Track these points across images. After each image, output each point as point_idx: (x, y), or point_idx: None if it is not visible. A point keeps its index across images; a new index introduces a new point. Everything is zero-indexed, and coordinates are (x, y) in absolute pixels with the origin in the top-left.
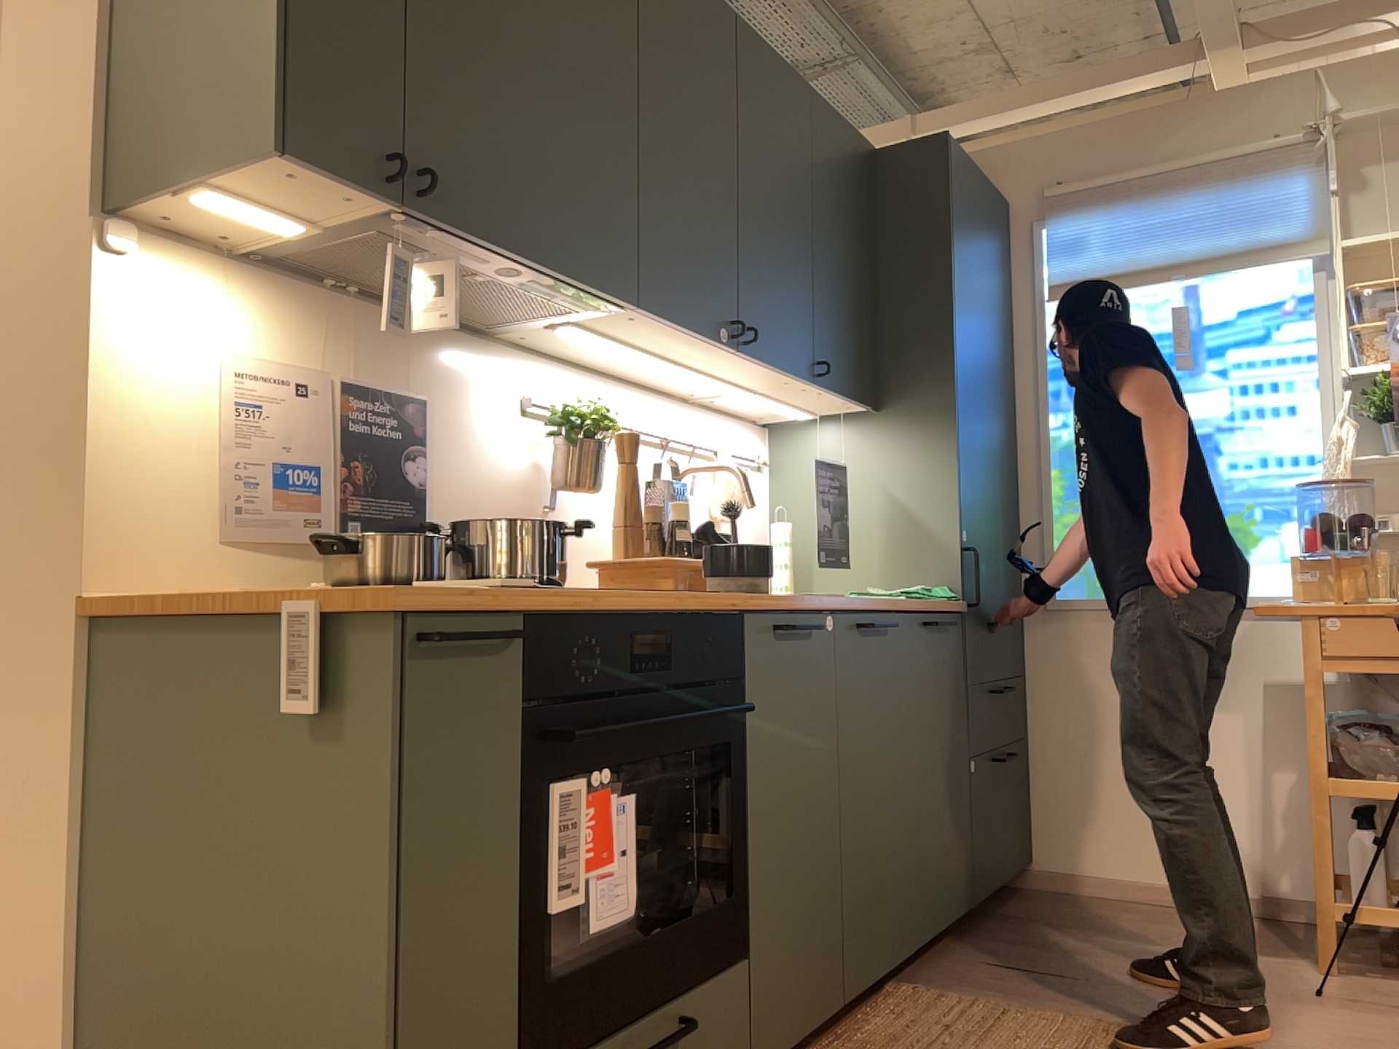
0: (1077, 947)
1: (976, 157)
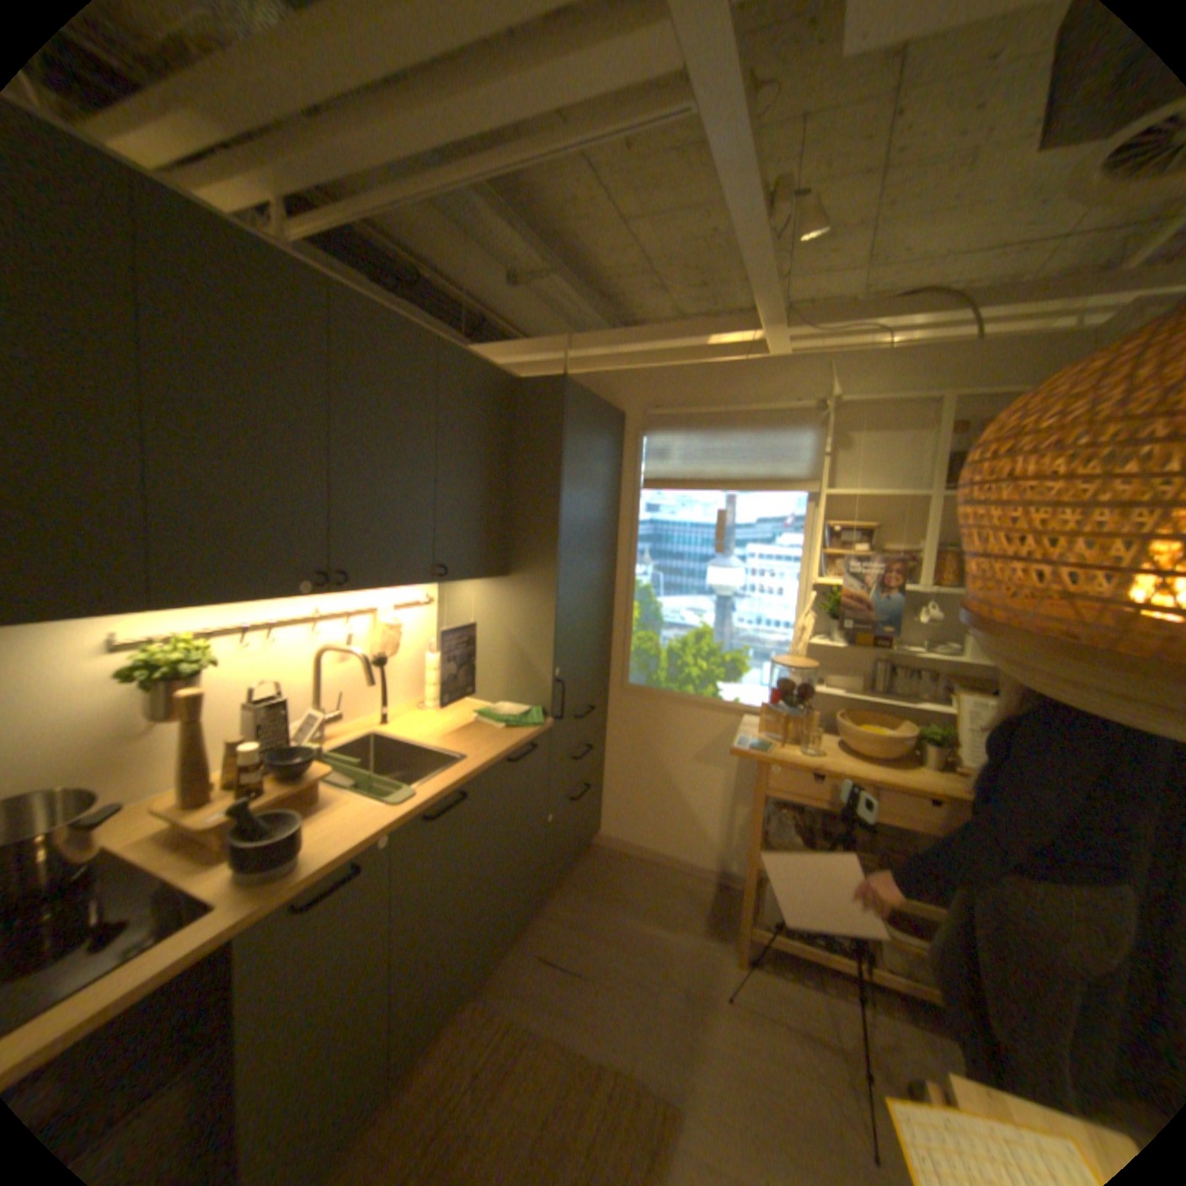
0: (600, 930)
1: (608, 375)
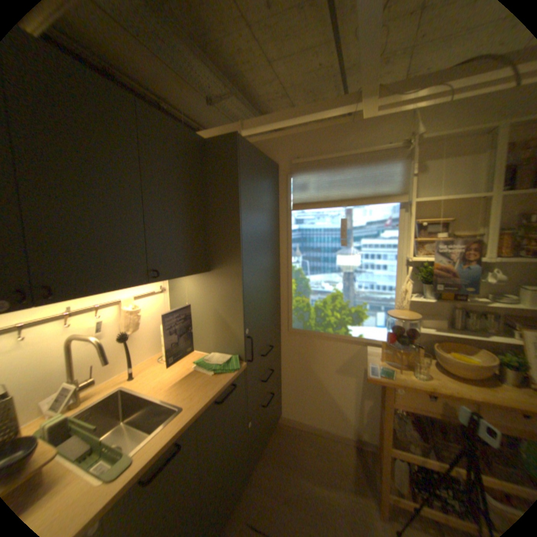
0: (287, 494)
1: (266, 142)
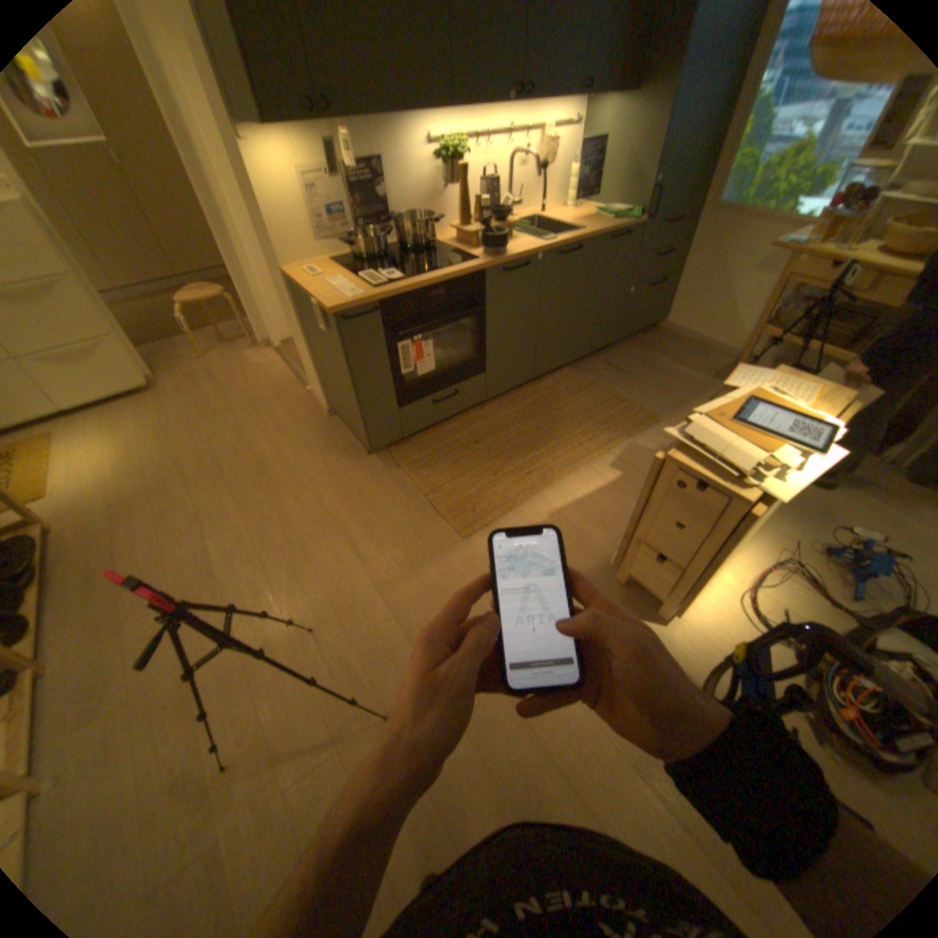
0: (645, 361)
1: None
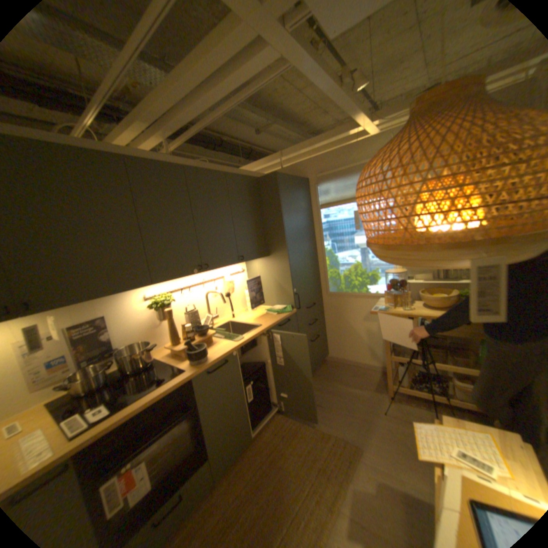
0: (330, 391)
1: (298, 163)
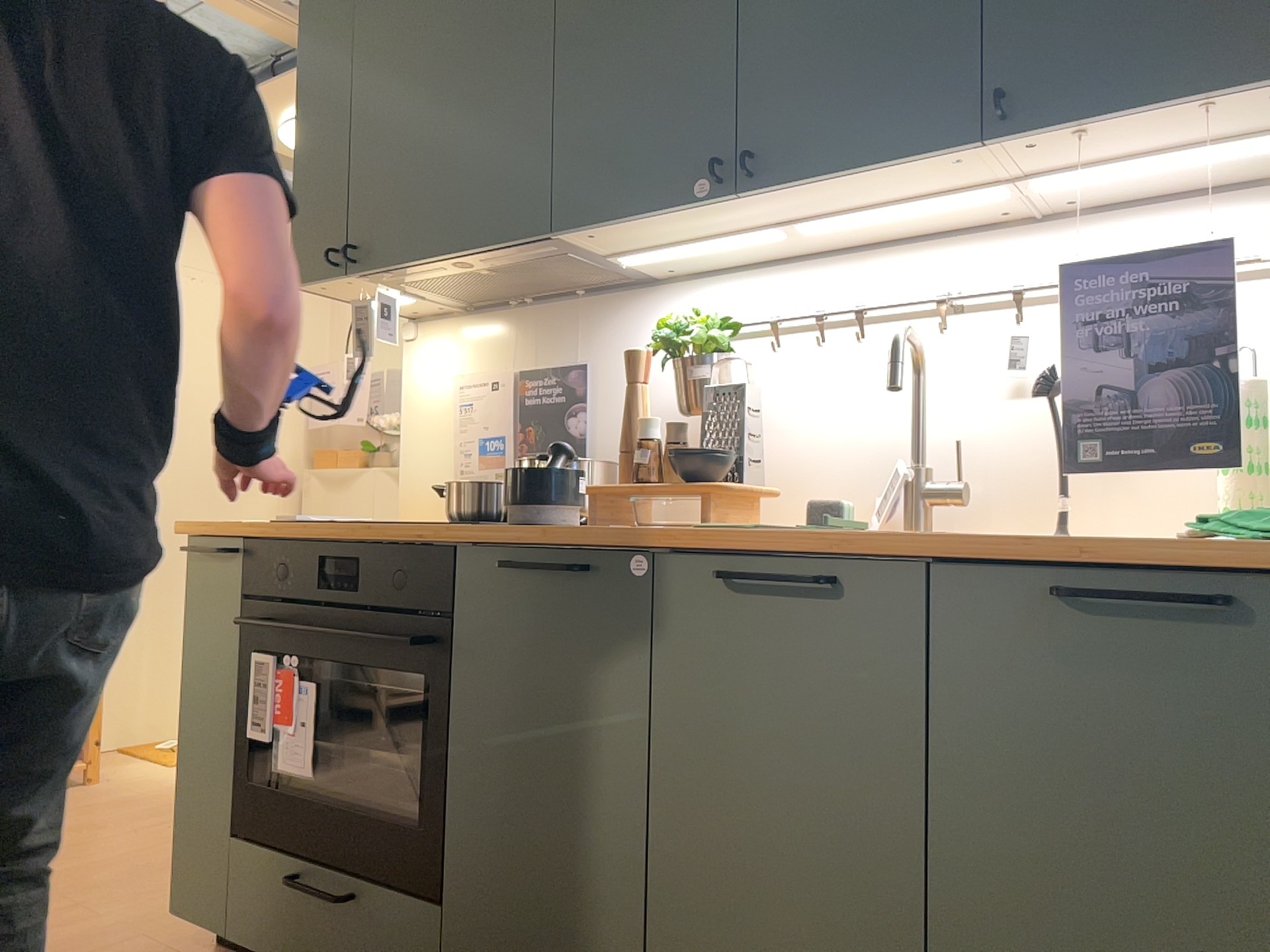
0: None
1: None
